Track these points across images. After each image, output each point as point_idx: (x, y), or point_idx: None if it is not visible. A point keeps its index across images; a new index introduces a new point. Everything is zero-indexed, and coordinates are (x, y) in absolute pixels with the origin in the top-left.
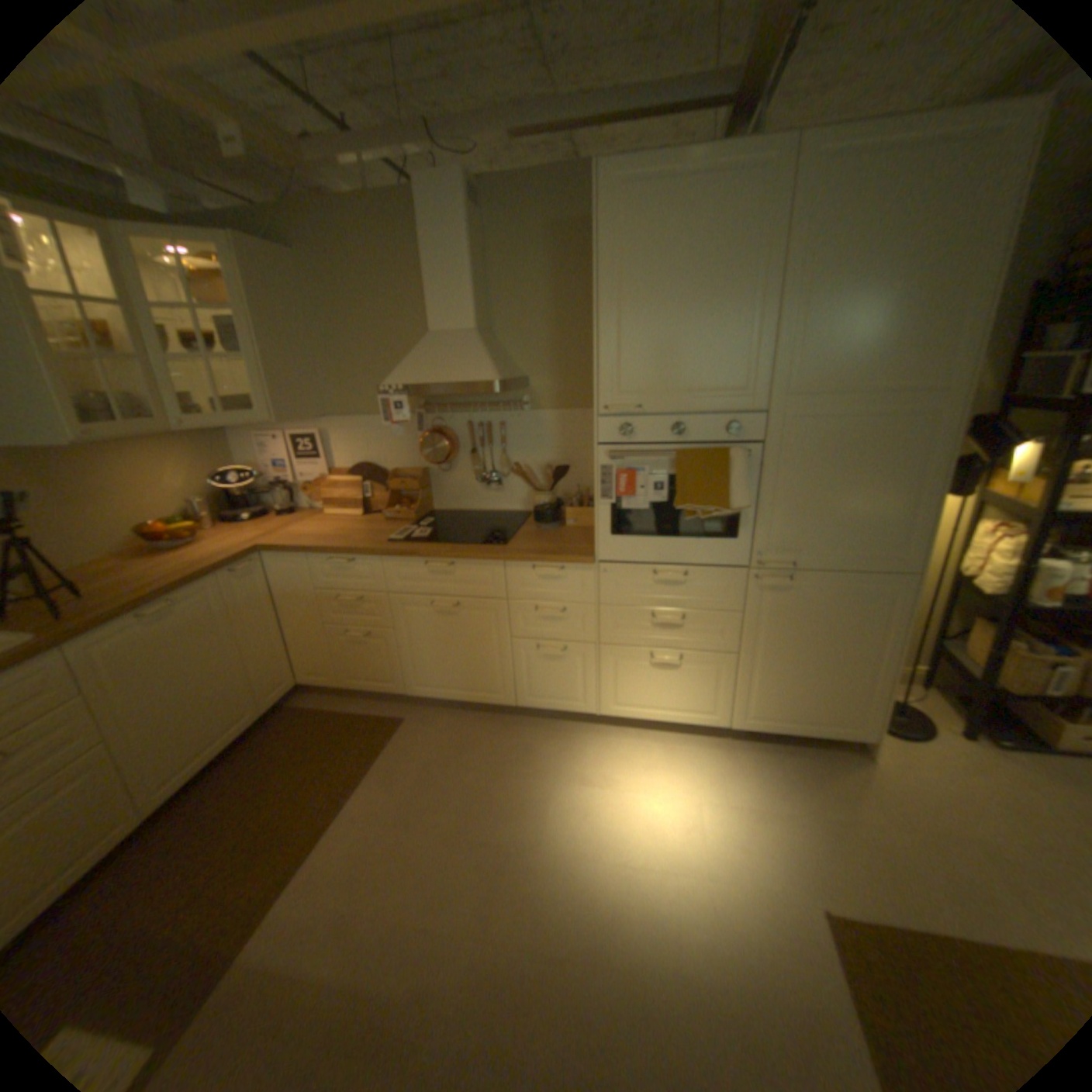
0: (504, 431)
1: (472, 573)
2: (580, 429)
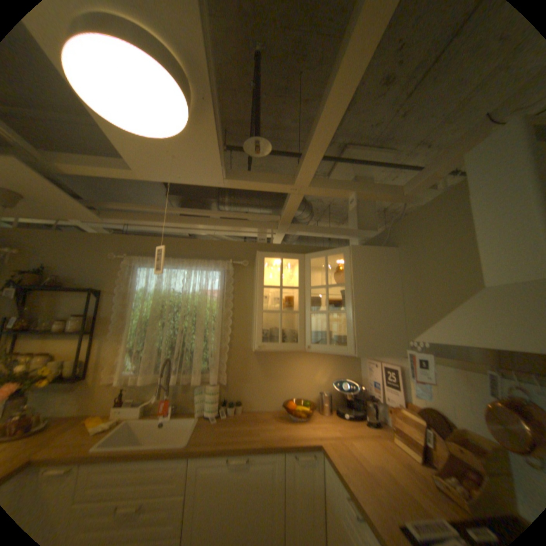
0: None
1: None
2: None
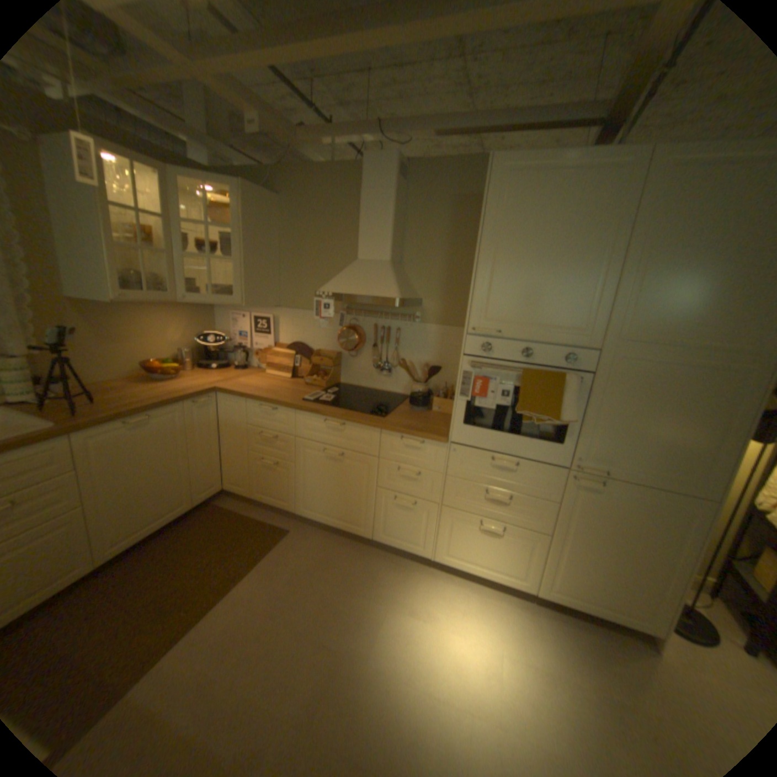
0: (398, 335)
1: (356, 433)
2: (454, 341)
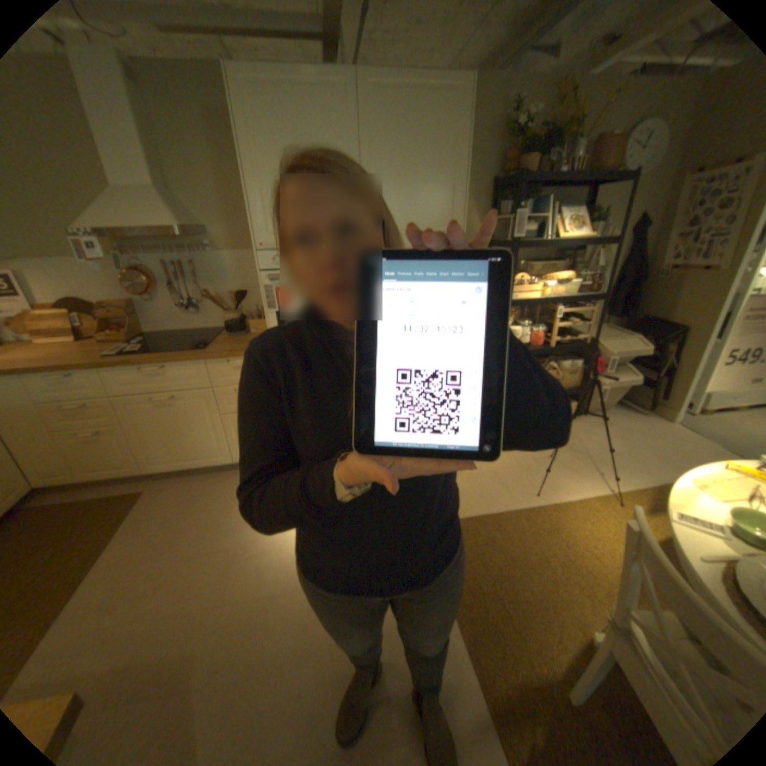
0: (191, 267)
1: (180, 372)
2: (252, 264)
